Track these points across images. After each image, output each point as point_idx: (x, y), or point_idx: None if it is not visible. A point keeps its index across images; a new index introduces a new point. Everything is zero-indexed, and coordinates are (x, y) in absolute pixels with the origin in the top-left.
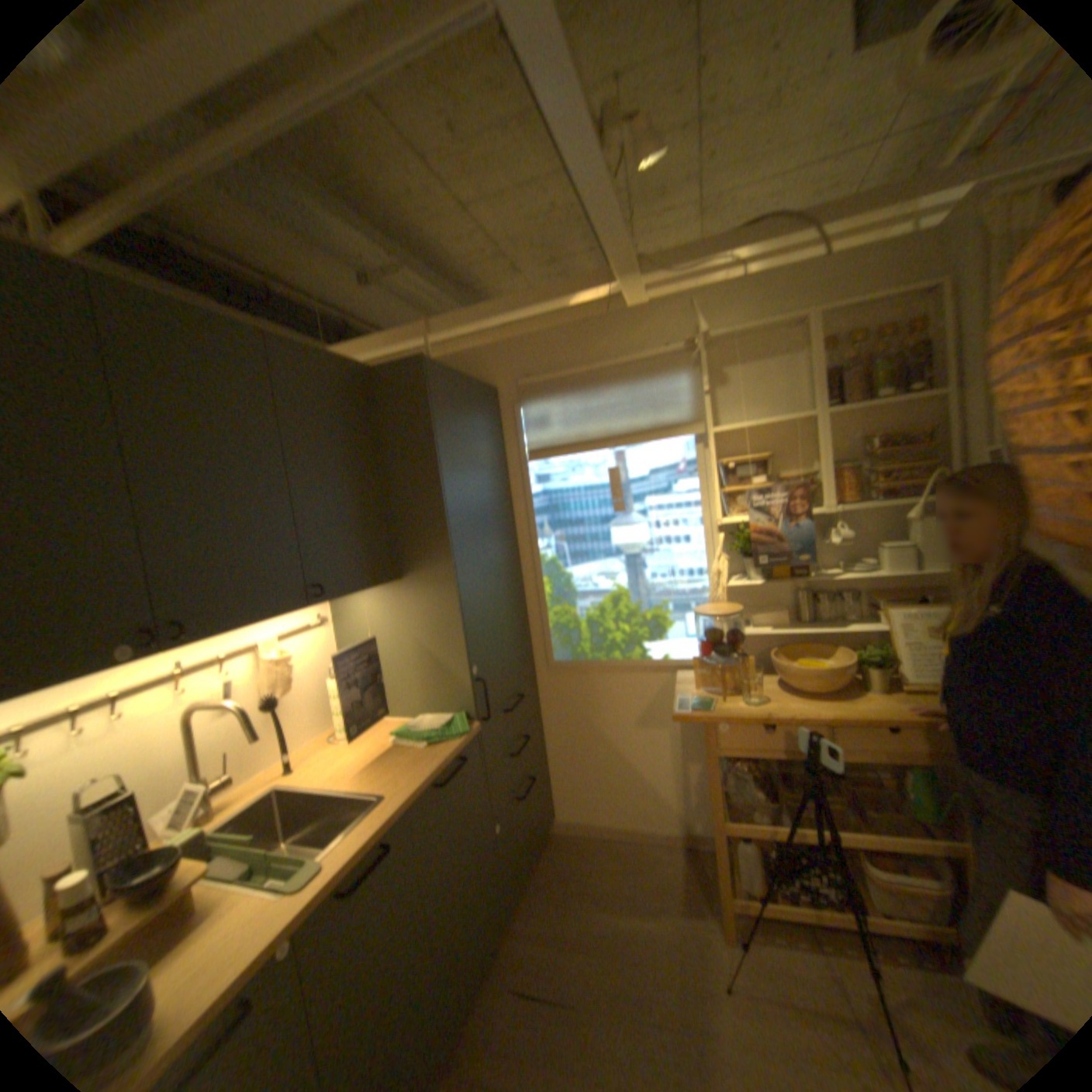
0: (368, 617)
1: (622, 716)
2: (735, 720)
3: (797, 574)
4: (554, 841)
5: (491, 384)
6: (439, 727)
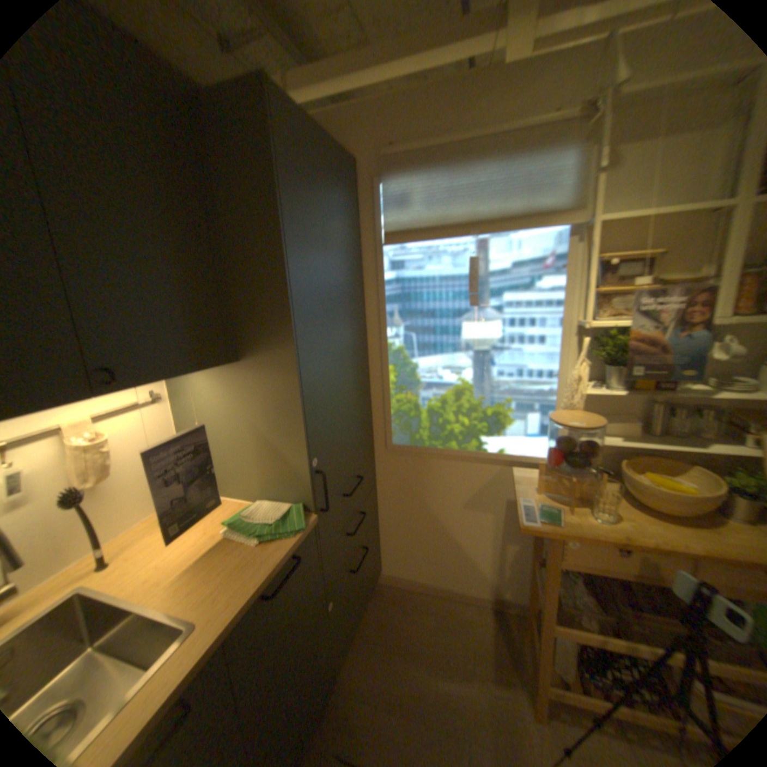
0: (205, 397)
1: (451, 497)
2: (590, 540)
3: (664, 387)
4: (380, 589)
5: (350, 154)
6: (275, 519)
